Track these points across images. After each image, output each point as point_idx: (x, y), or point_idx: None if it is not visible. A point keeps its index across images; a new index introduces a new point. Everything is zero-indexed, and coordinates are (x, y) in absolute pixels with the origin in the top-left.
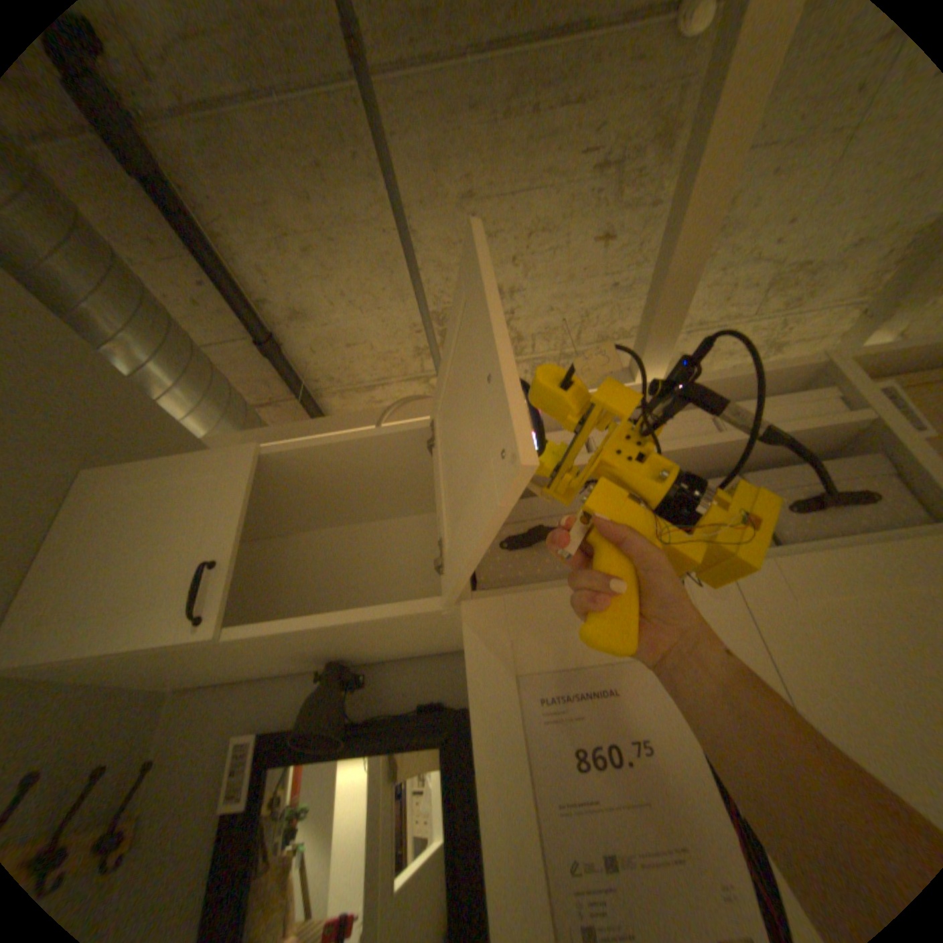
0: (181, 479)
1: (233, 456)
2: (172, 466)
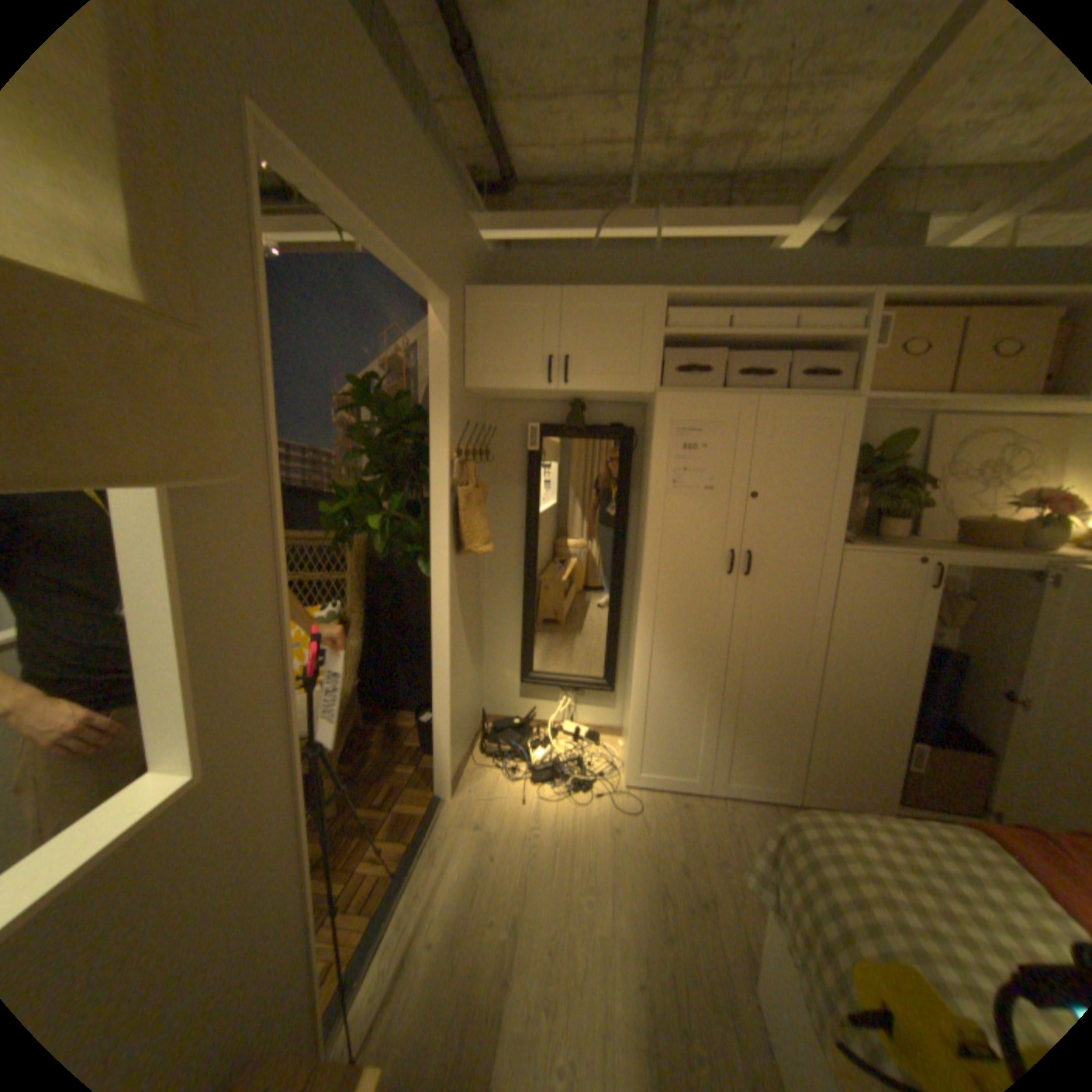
0: (523, 306)
1: (549, 296)
2: (516, 296)
